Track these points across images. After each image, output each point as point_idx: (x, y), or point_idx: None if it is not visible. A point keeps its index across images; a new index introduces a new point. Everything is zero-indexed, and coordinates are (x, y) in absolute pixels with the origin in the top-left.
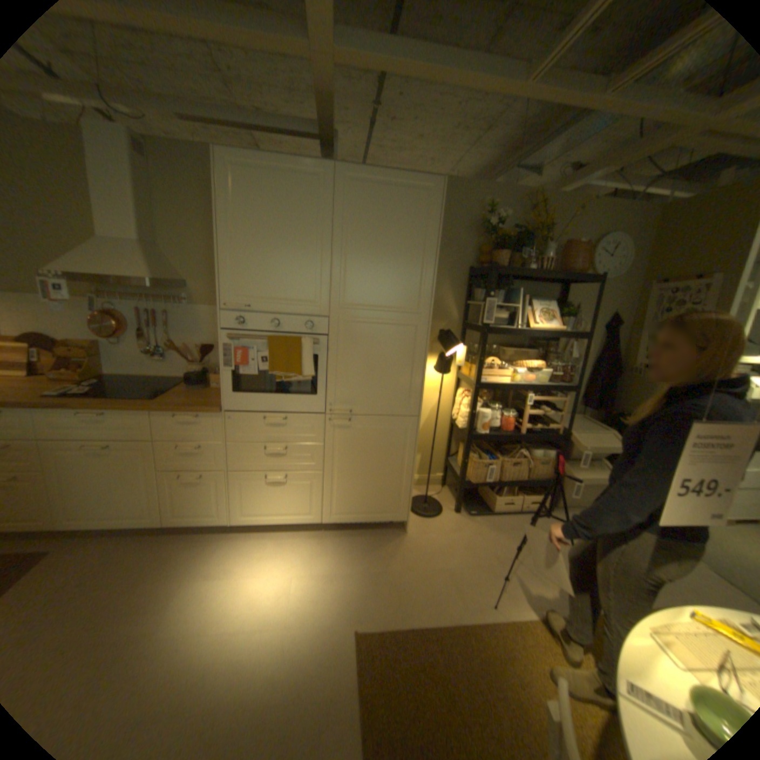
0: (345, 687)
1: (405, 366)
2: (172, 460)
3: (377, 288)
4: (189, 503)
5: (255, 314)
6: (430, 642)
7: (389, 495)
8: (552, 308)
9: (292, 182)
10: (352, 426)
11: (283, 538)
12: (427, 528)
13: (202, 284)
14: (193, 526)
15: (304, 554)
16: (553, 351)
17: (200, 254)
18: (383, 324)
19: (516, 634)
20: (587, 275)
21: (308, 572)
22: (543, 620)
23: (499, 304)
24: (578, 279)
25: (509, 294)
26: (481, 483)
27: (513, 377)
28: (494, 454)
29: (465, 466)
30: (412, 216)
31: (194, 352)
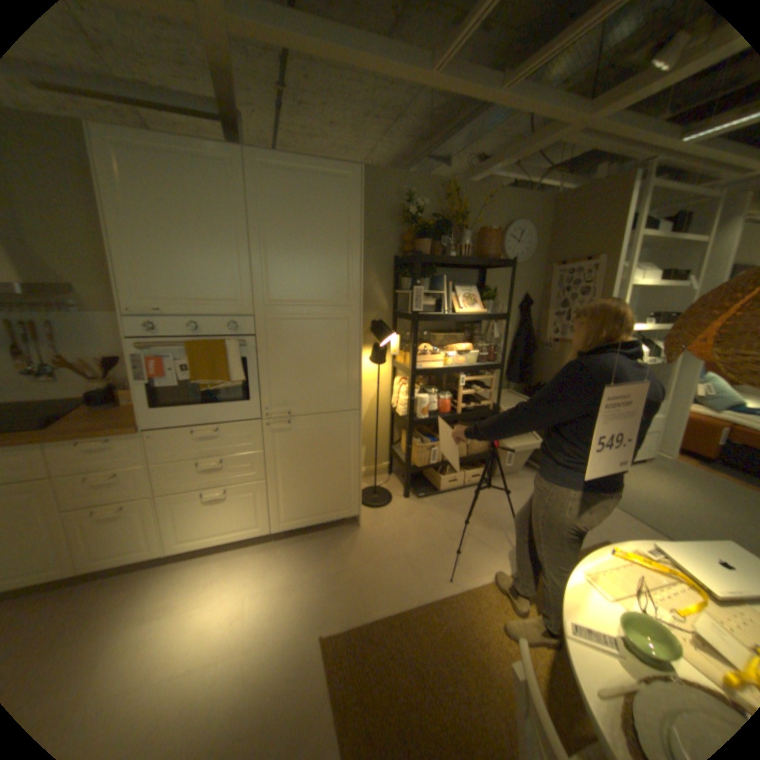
0: (315, 697)
1: (340, 361)
2: (79, 497)
3: (303, 283)
4: (108, 542)
5: (165, 318)
6: (395, 629)
7: (338, 492)
8: (472, 293)
9: (192, 167)
10: (291, 428)
11: (228, 558)
12: (379, 518)
13: (92, 287)
14: (116, 567)
15: (254, 570)
16: (477, 333)
17: (85, 252)
18: (313, 319)
19: (471, 601)
20: (500, 261)
21: (261, 589)
22: (493, 582)
23: (425, 292)
24: (492, 265)
25: (433, 282)
26: (425, 466)
27: (444, 362)
28: (434, 436)
29: (409, 452)
30: (332, 206)
31: (92, 367)
